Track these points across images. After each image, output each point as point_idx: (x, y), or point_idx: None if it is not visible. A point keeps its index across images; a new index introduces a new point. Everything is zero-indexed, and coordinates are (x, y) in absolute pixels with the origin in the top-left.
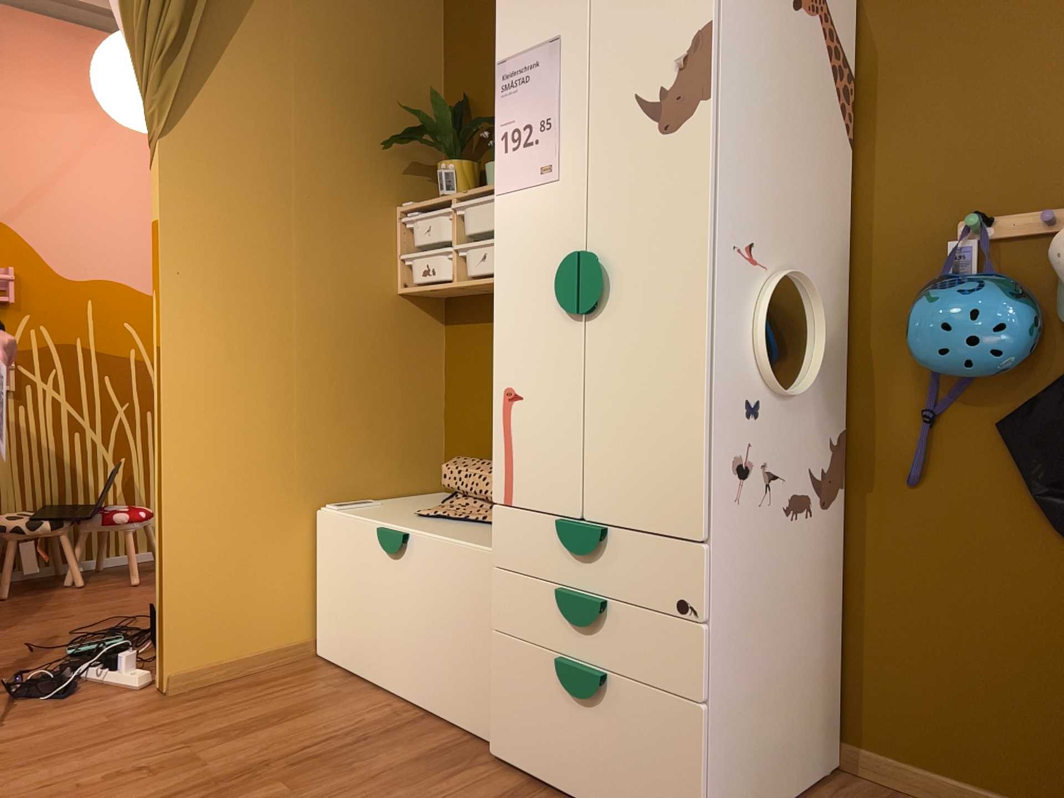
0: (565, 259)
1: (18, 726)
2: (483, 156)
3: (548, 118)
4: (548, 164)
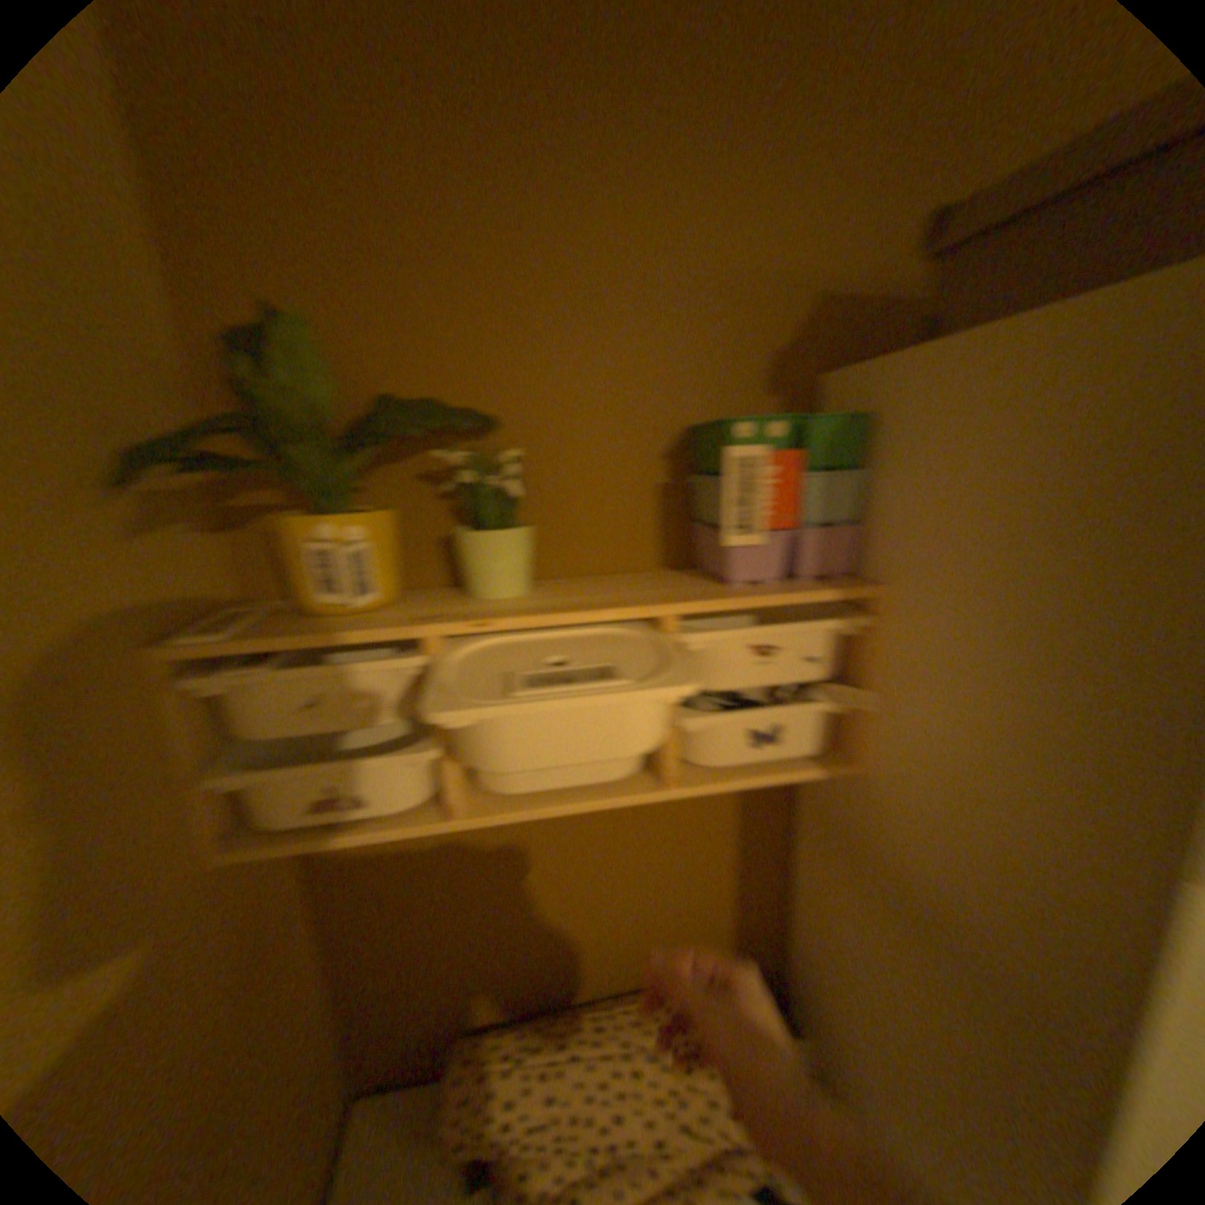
0: None
1: None
2: (374, 473)
3: None
4: None
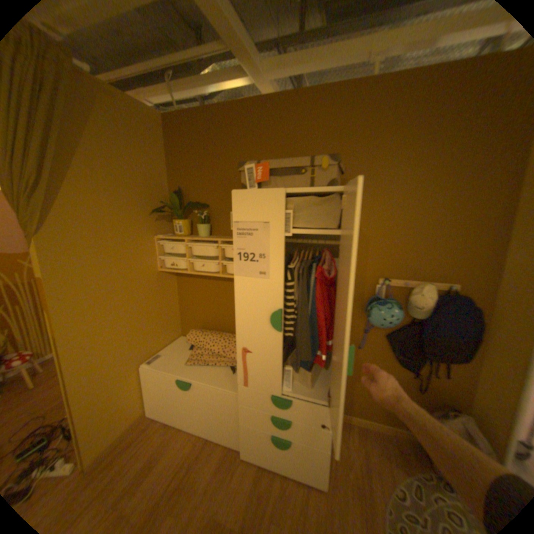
0: (275, 312)
1: None
2: (190, 214)
3: (263, 254)
4: (263, 272)
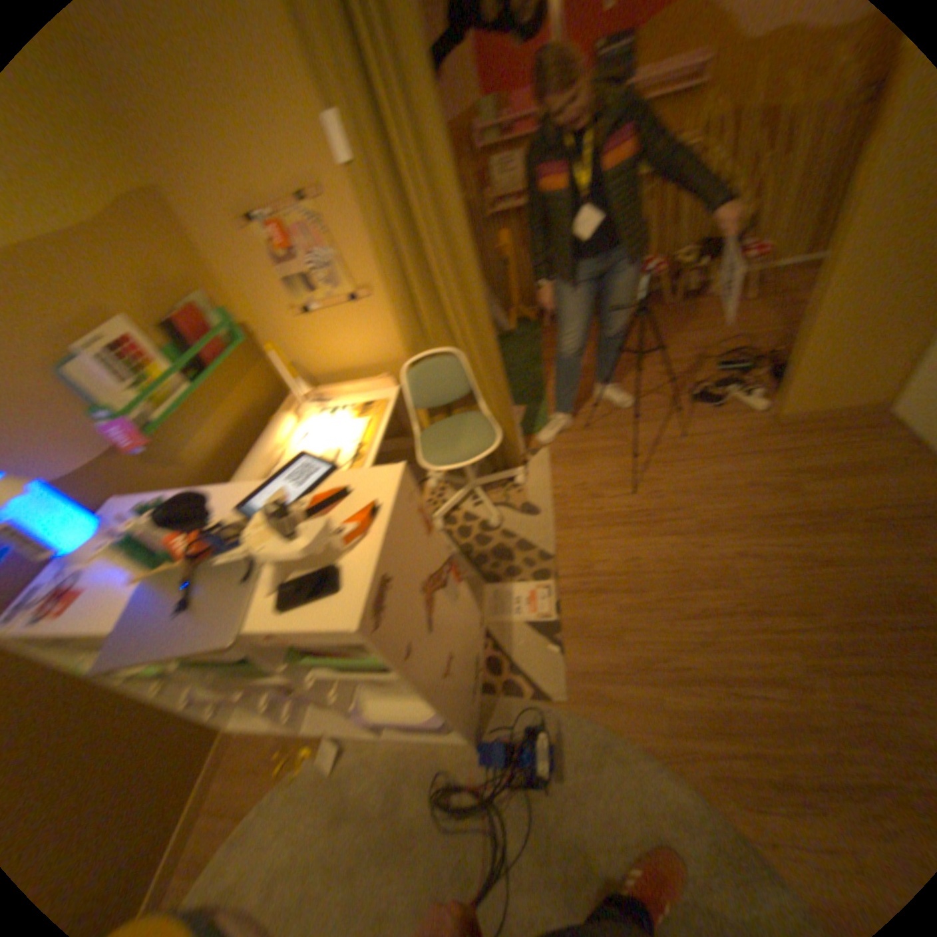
0: None
1: (697, 425)
2: None
3: None
4: None
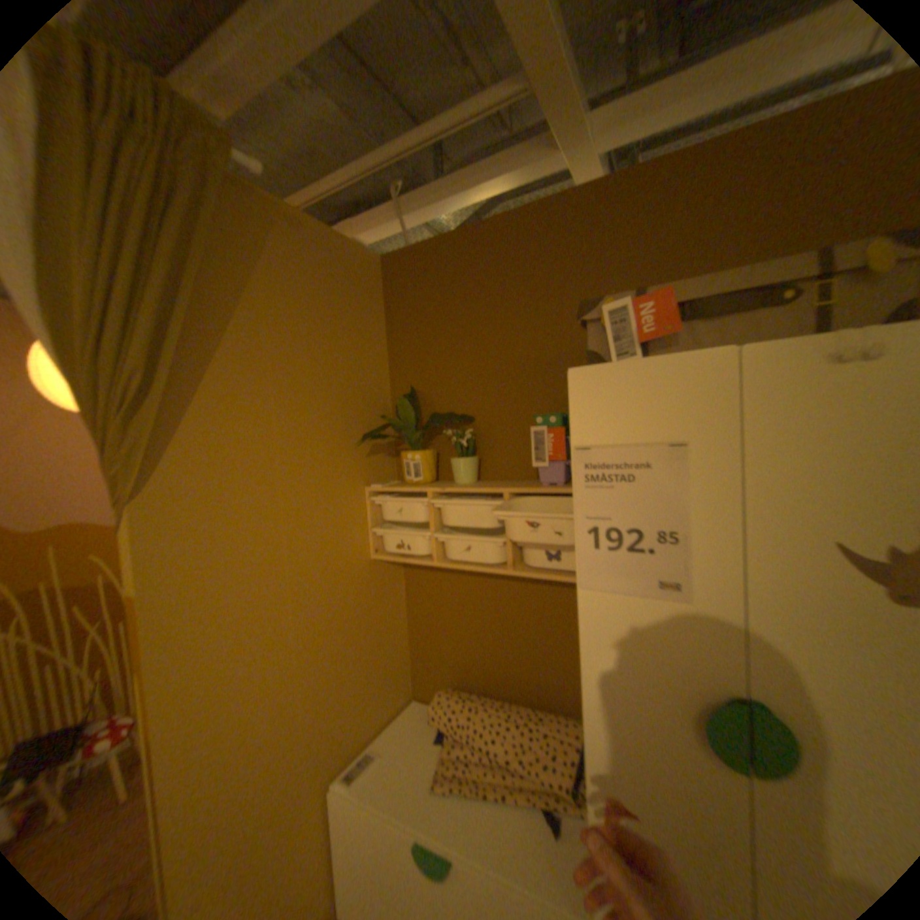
0: (725, 709)
1: None
2: (435, 438)
3: (670, 530)
4: (672, 581)
